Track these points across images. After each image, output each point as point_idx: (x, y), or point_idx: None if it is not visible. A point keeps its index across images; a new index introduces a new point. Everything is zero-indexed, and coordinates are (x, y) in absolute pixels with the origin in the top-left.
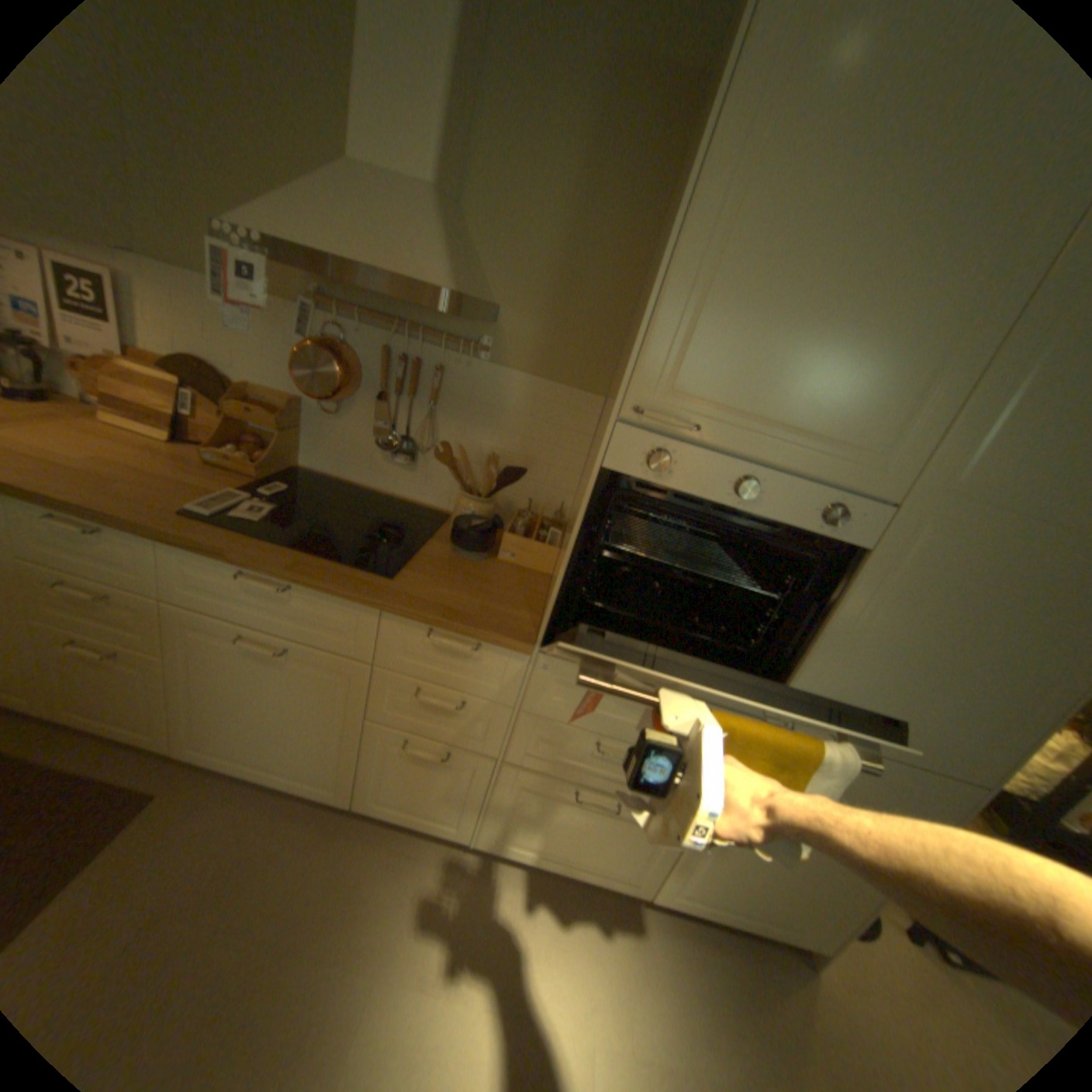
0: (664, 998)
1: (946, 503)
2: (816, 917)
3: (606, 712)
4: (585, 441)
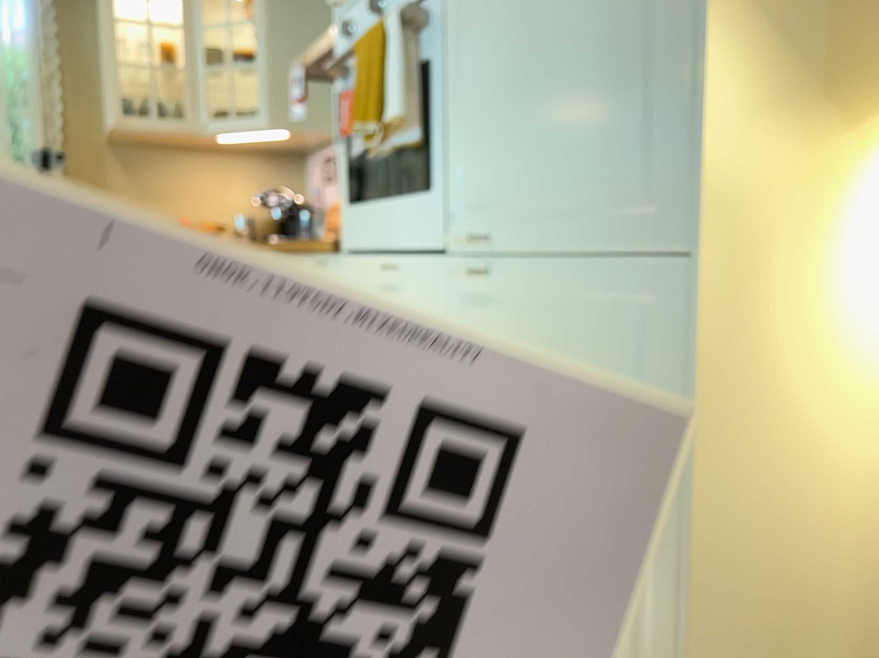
0: None
1: None
2: None
3: None
4: None
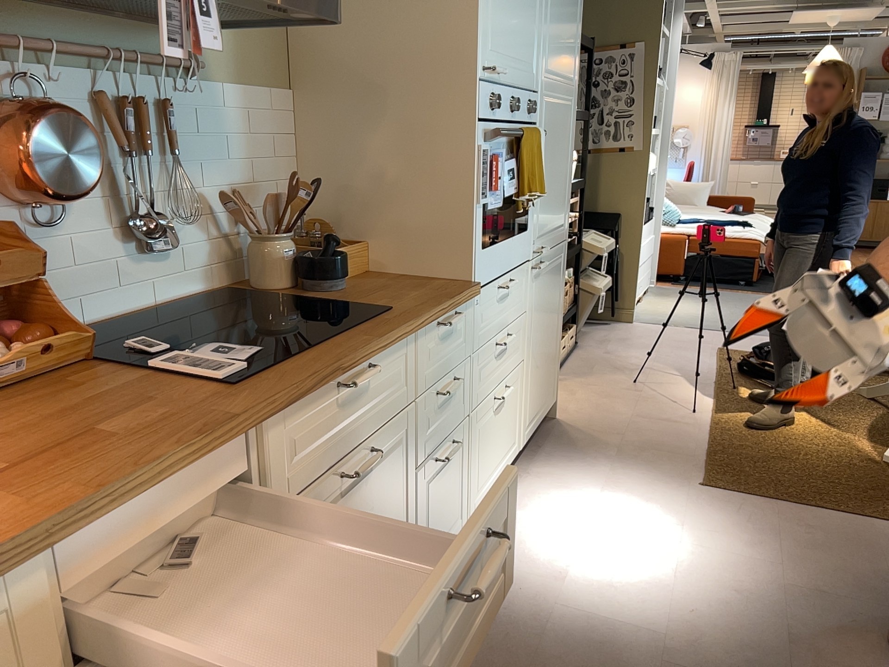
0: (566, 475)
1: (545, 86)
2: (551, 377)
3: (496, 312)
4: (292, 141)
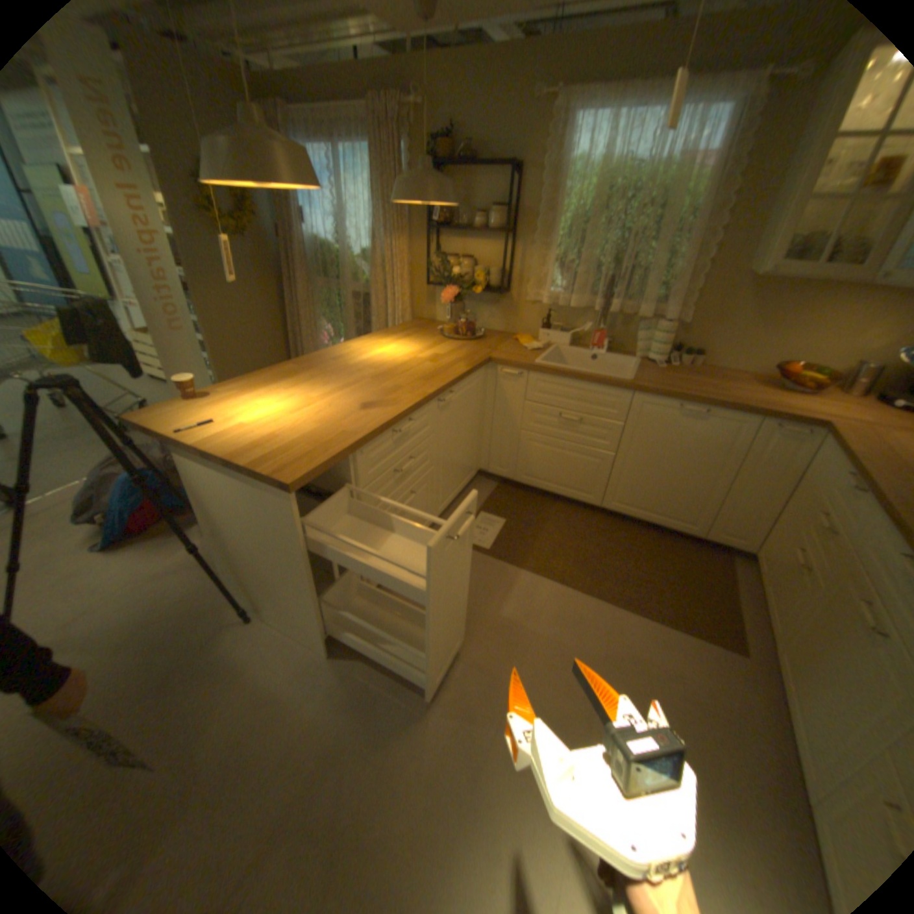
0: None
1: None
2: None
3: None
4: None
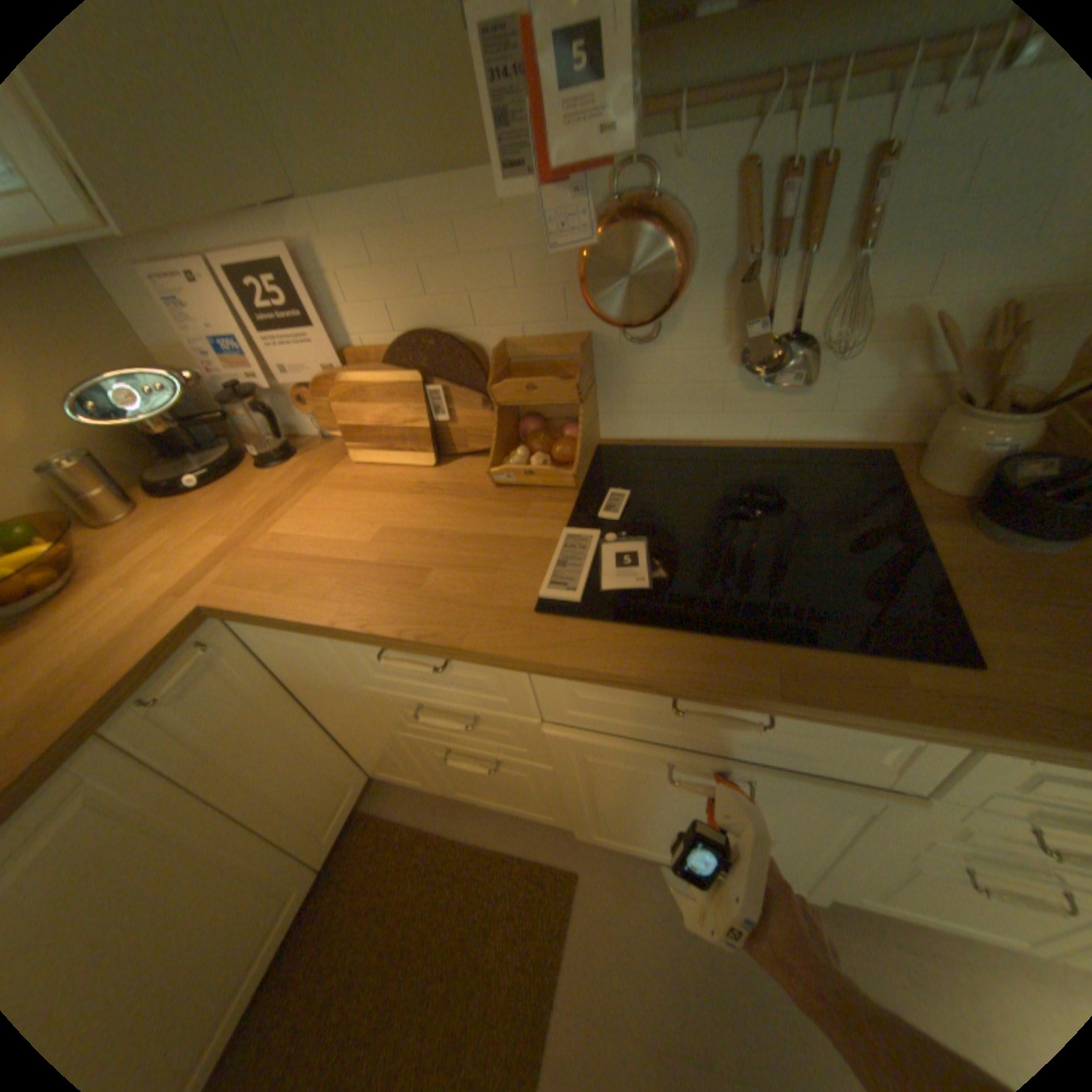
0: None
1: None
2: None
3: None
4: None
